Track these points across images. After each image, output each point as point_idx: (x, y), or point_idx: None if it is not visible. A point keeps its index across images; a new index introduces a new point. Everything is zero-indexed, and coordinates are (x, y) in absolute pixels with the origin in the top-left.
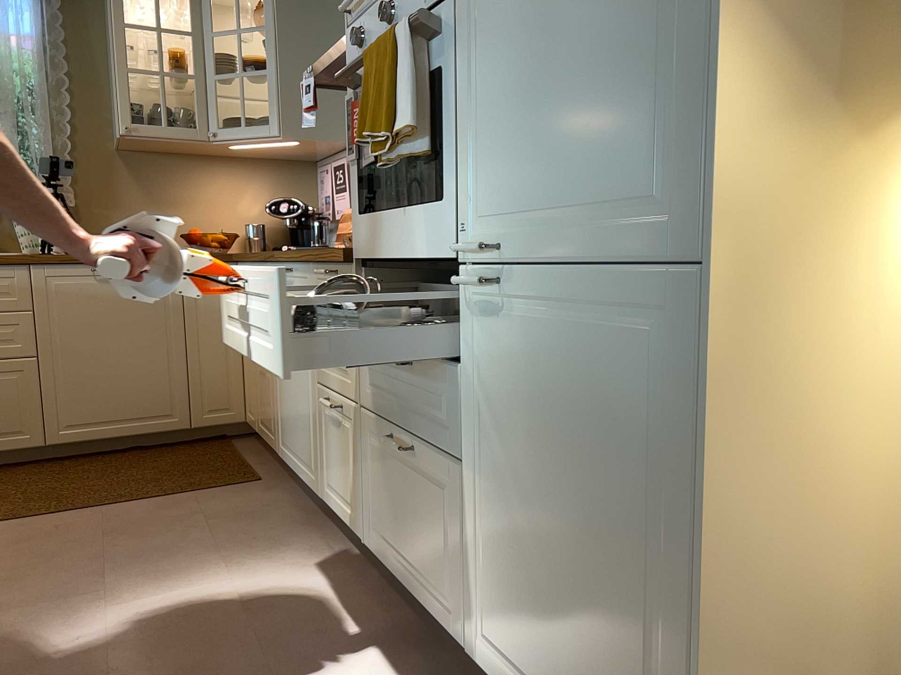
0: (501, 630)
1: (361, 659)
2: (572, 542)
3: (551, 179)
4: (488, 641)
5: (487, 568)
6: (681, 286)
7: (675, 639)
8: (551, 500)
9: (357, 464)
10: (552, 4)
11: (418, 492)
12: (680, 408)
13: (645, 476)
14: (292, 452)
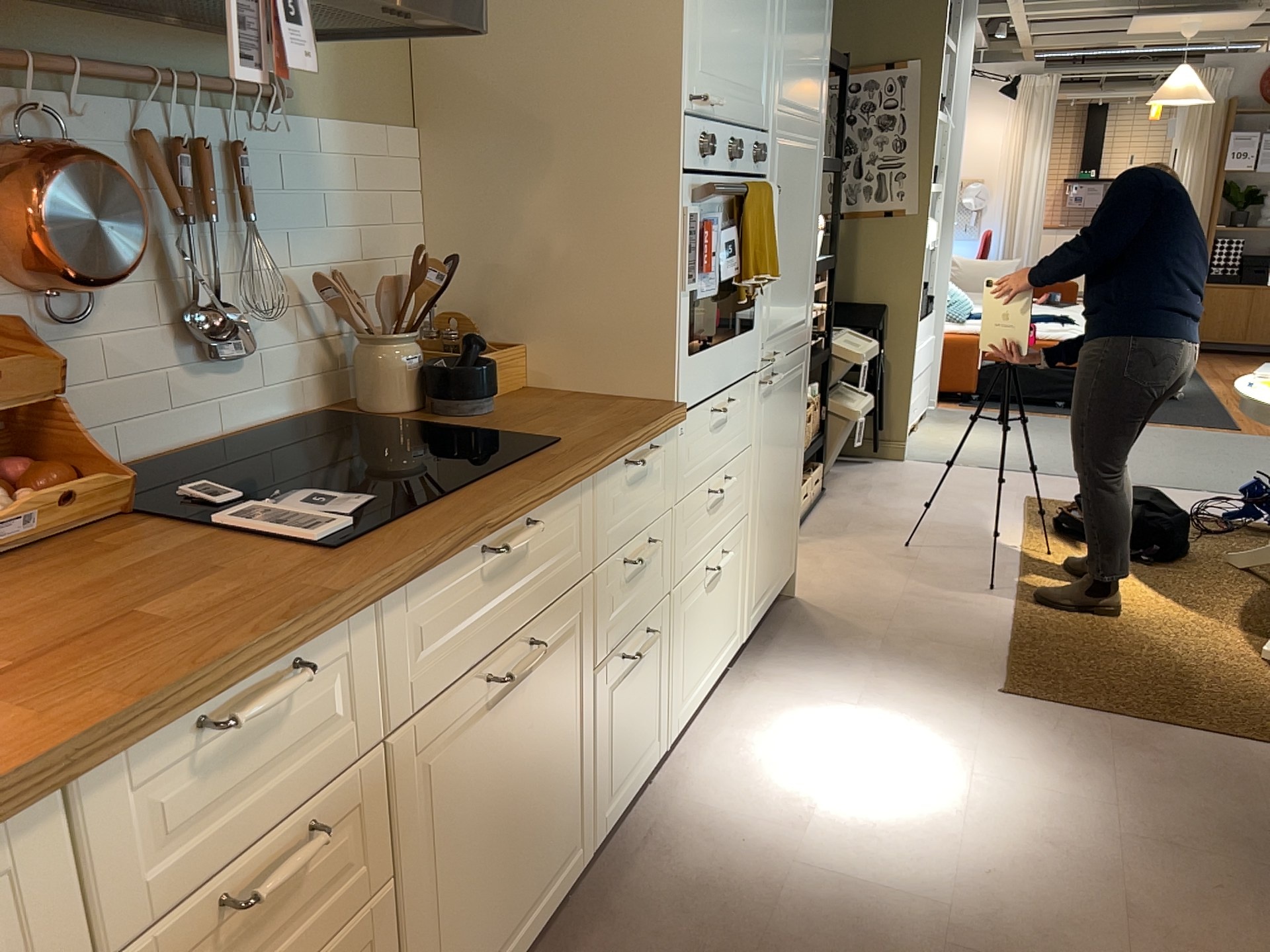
0: (758, 587)
1: (766, 726)
2: (781, 488)
3: (788, 311)
4: (752, 608)
5: (755, 561)
6: (805, 350)
7: (796, 485)
8: (778, 477)
9: (662, 670)
10: (793, 222)
11: (721, 583)
12: (802, 396)
13: (797, 430)
14: (495, 951)
